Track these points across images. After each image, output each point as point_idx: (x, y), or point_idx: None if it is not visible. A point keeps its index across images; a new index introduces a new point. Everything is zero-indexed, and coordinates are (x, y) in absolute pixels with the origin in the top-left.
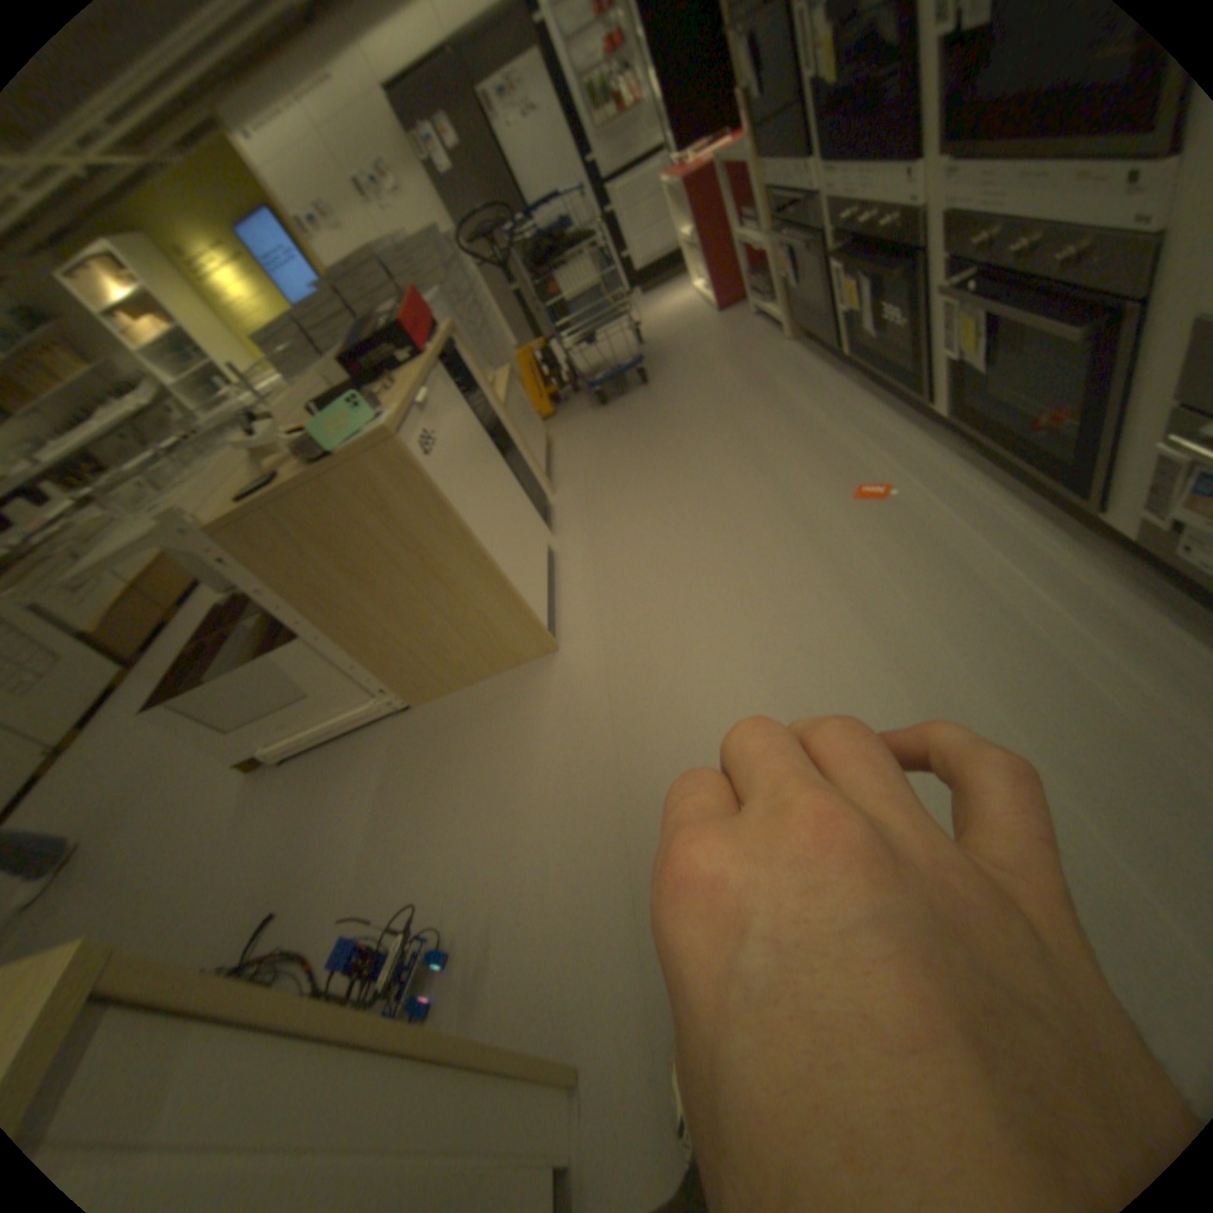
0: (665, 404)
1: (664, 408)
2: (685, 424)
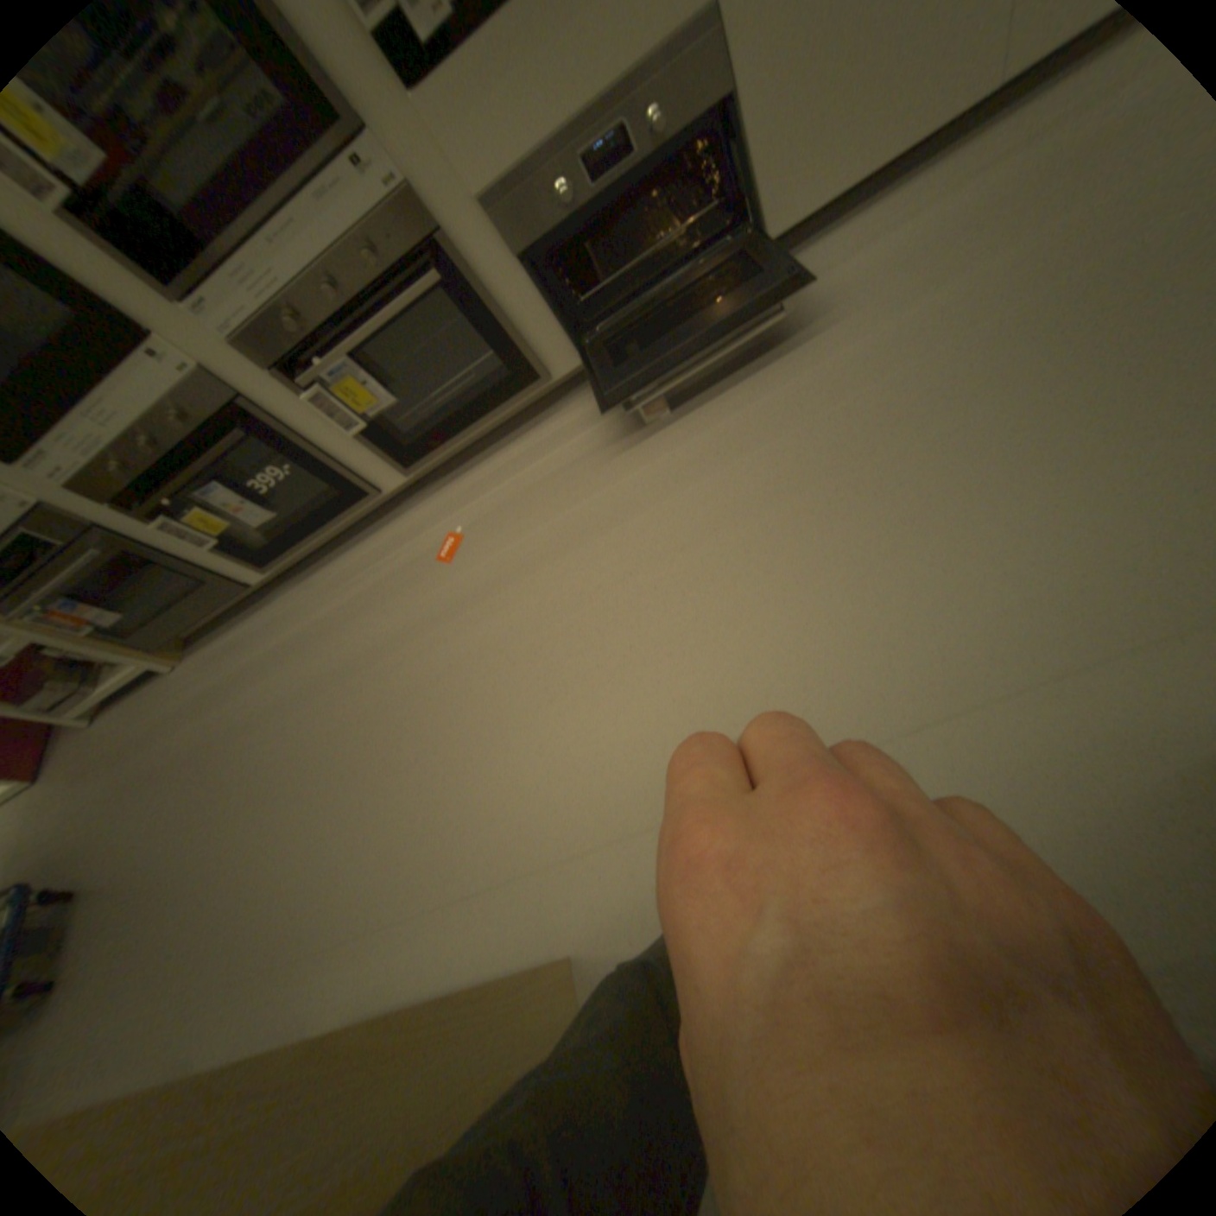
0: (153, 845)
1: (160, 846)
2: (217, 800)
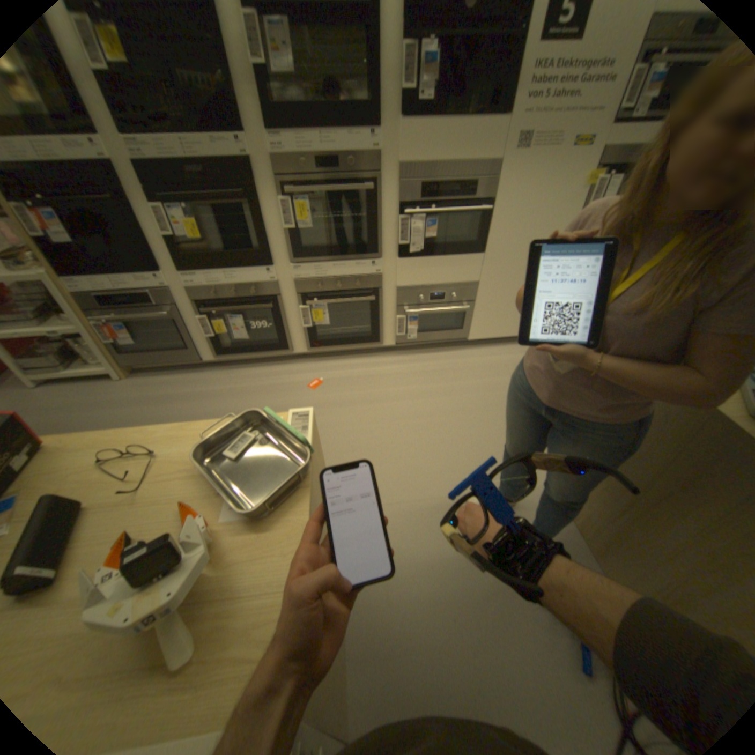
0: None
1: None
2: None
